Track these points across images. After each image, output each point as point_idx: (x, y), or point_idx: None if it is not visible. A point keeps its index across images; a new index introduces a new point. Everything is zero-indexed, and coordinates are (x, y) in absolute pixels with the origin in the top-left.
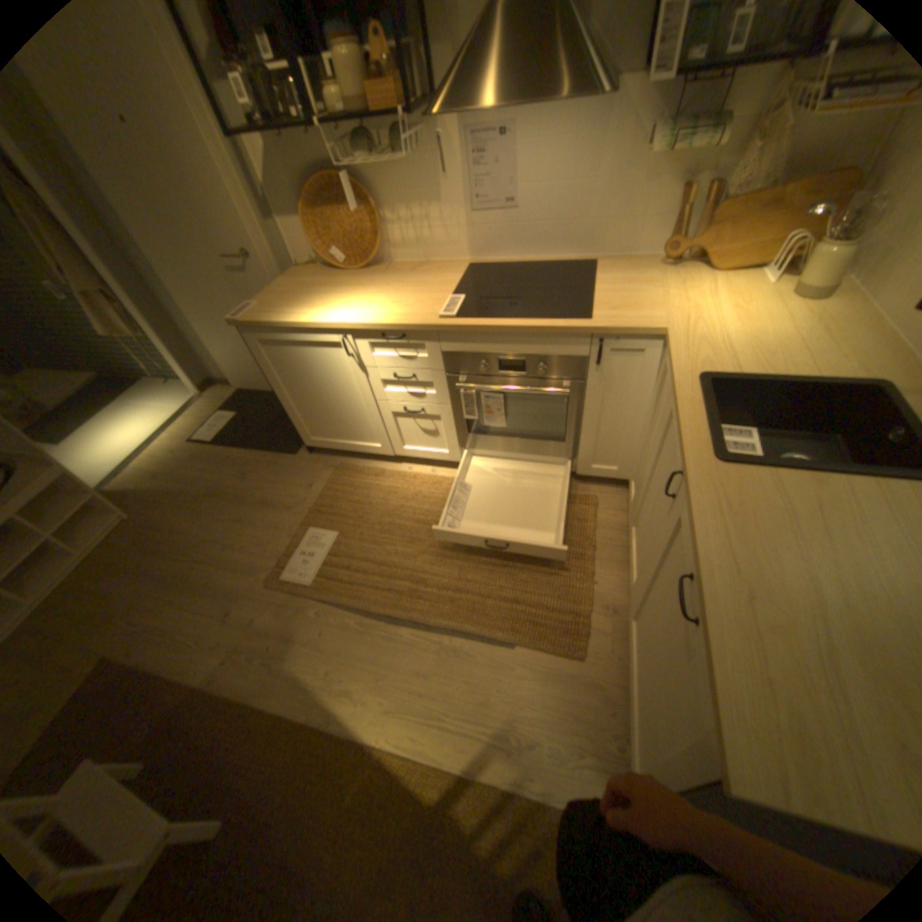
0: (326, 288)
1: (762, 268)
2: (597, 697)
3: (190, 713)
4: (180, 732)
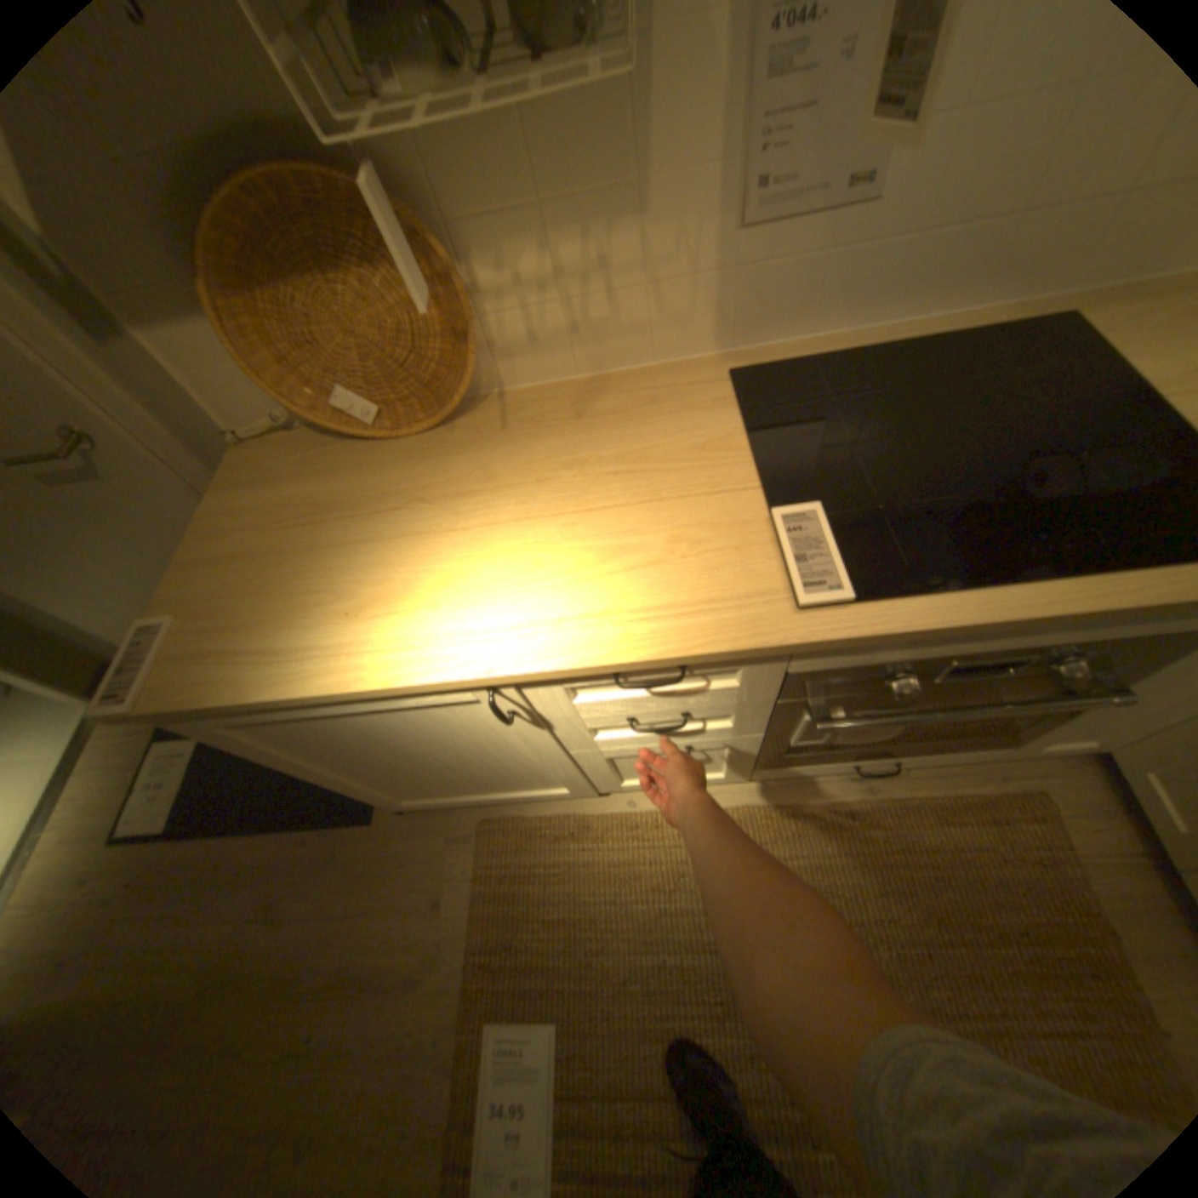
0: (364, 521)
1: None
2: None
3: None
4: None
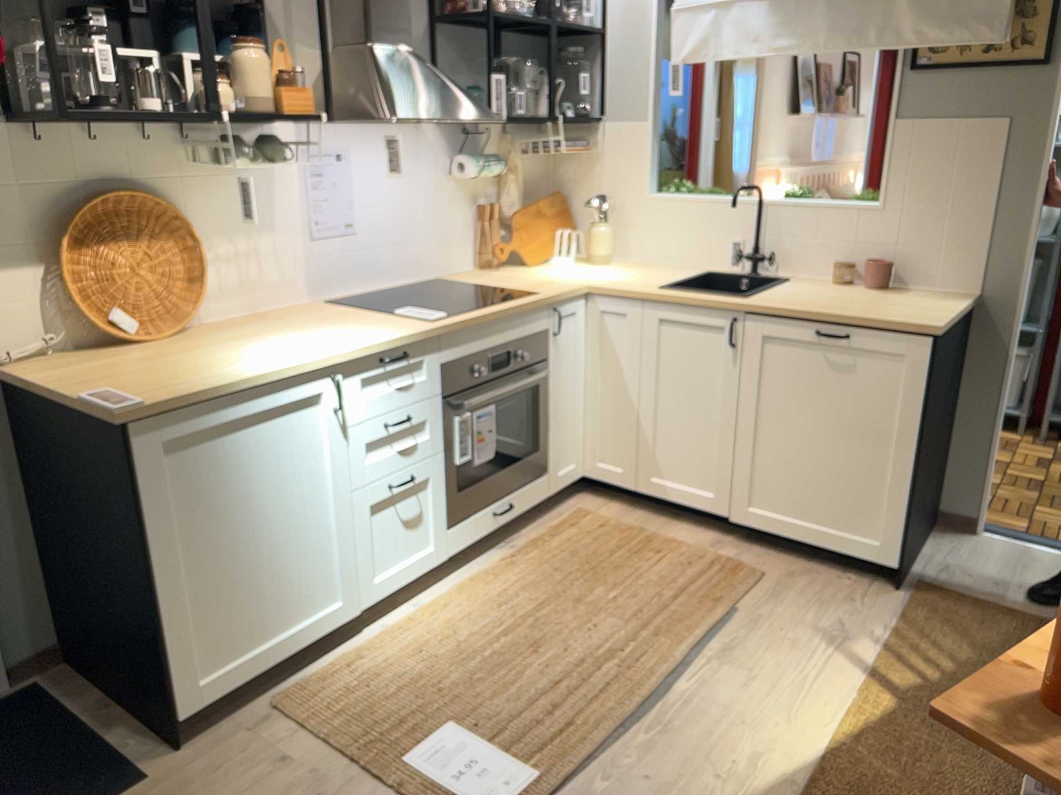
0: (187, 355)
1: (553, 259)
2: (803, 575)
3: None
4: None
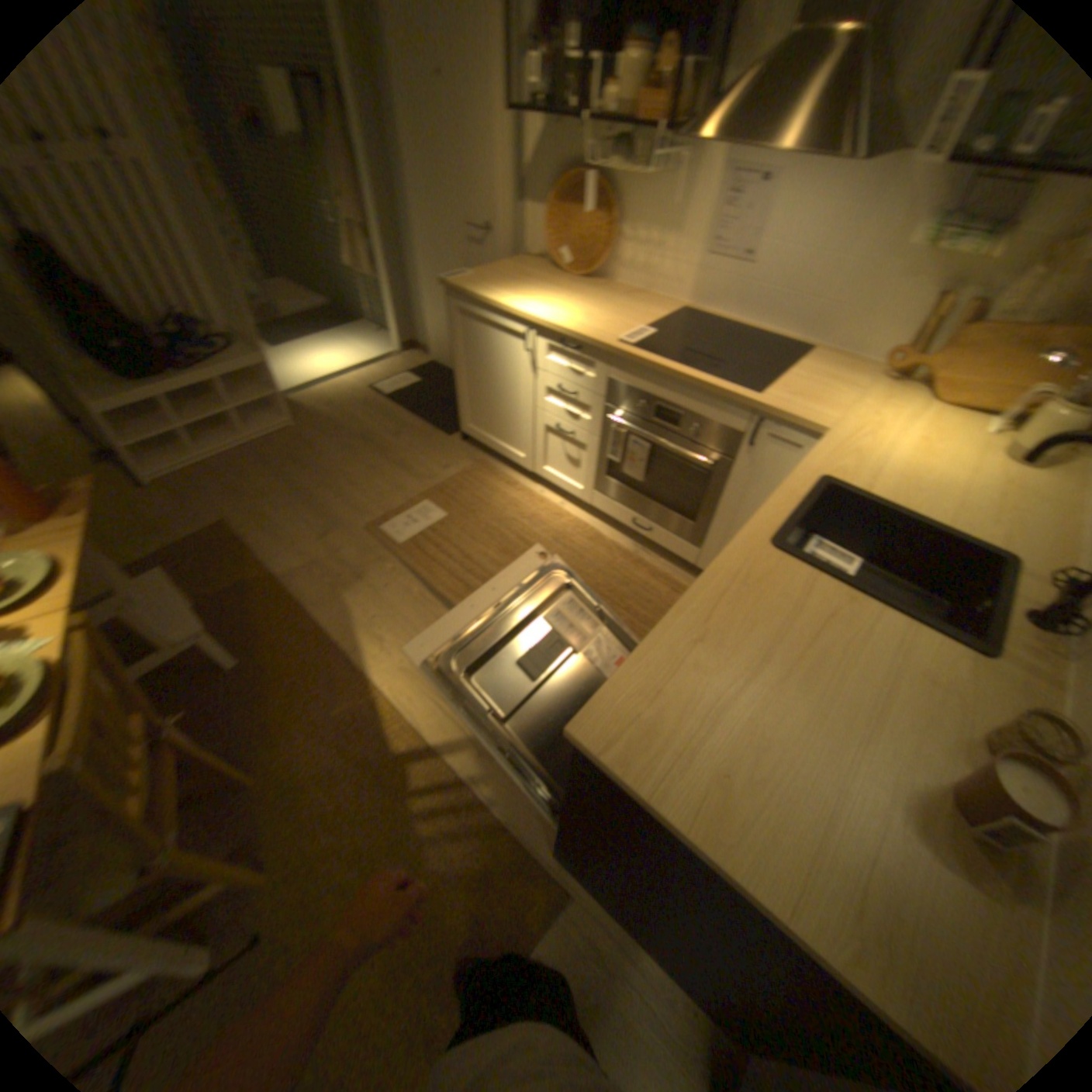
0: (534, 283)
1: (990, 416)
2: None
3: (257, 592)
4: (243, 602)
